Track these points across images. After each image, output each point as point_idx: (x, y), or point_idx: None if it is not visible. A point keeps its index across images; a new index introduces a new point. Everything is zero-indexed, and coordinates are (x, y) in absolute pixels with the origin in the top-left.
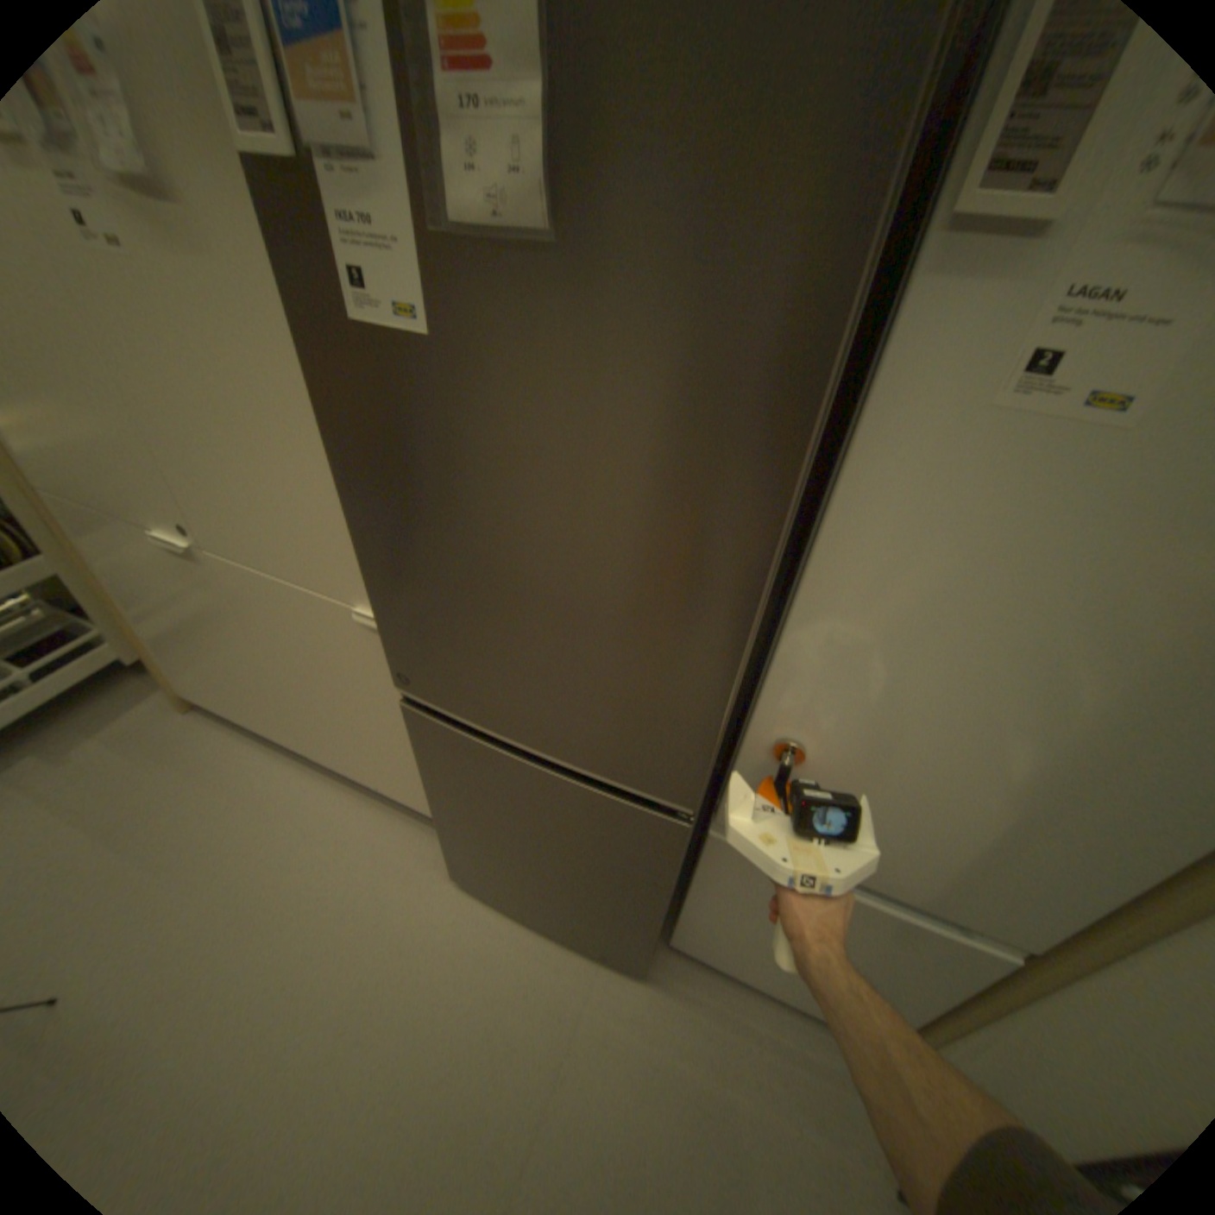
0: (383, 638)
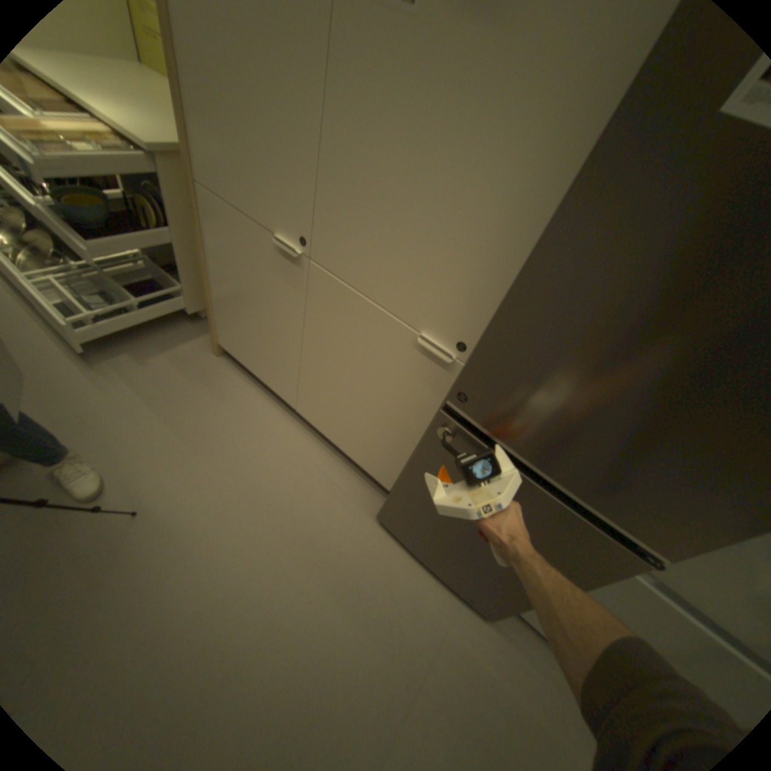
0: (467, 366)
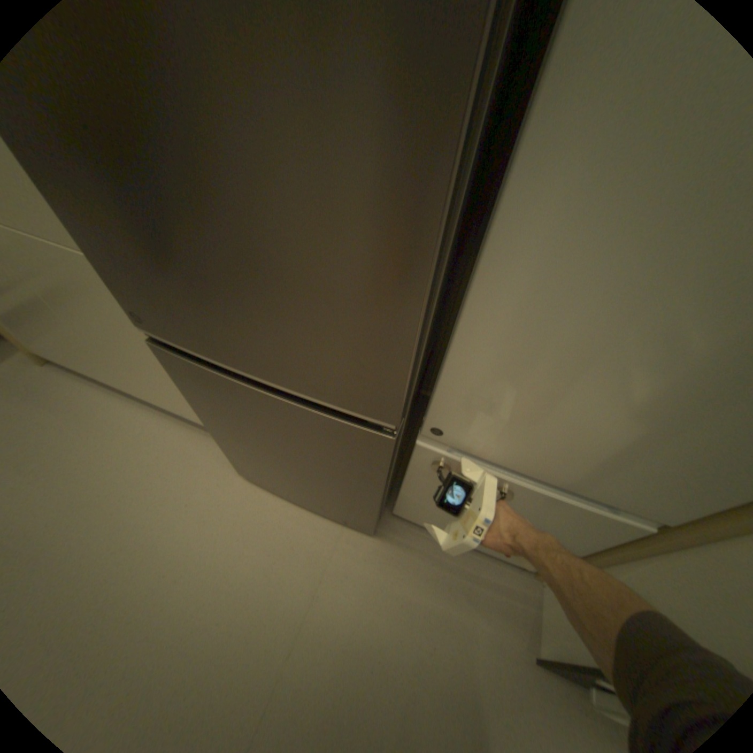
0: (103, 276)
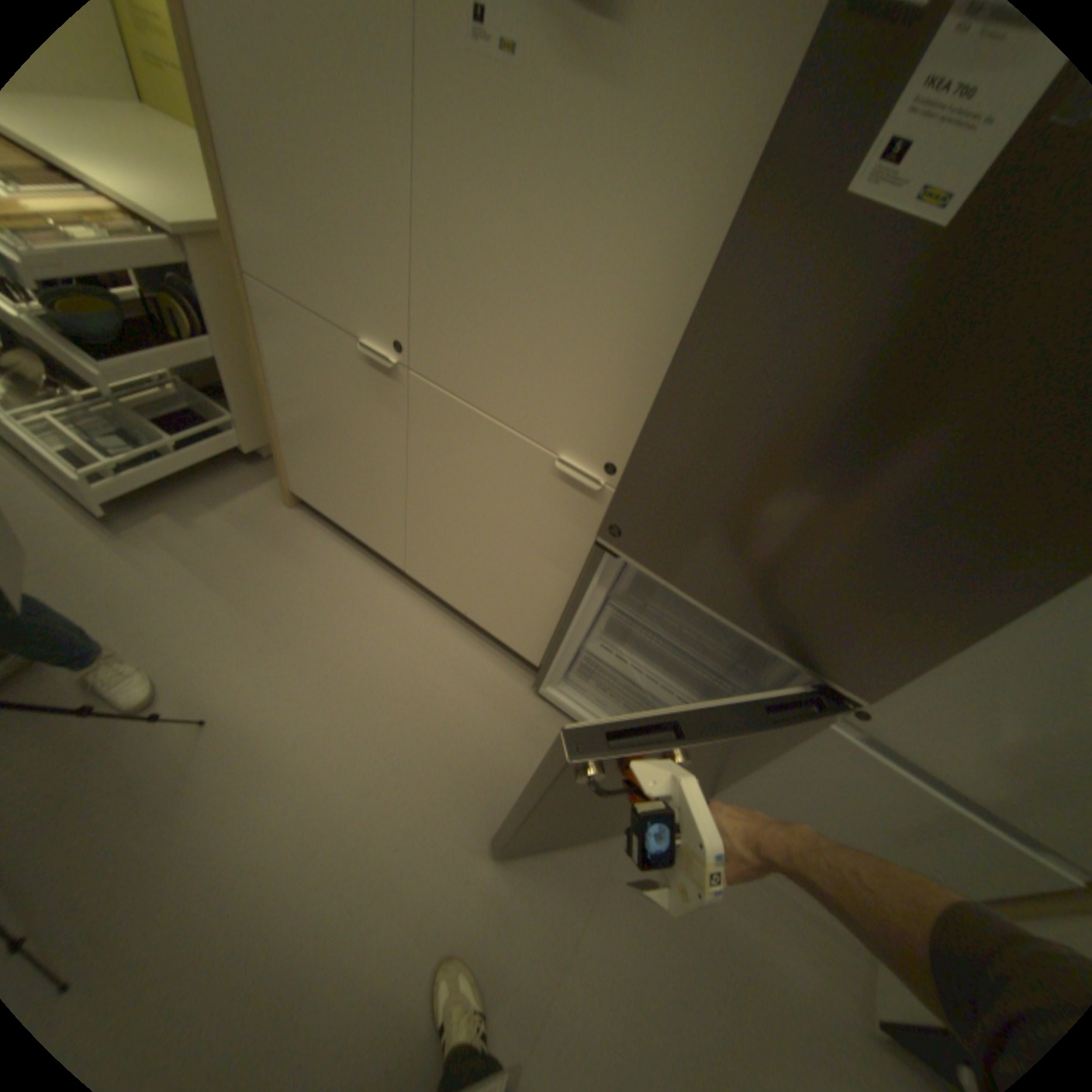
0: (616, 492)
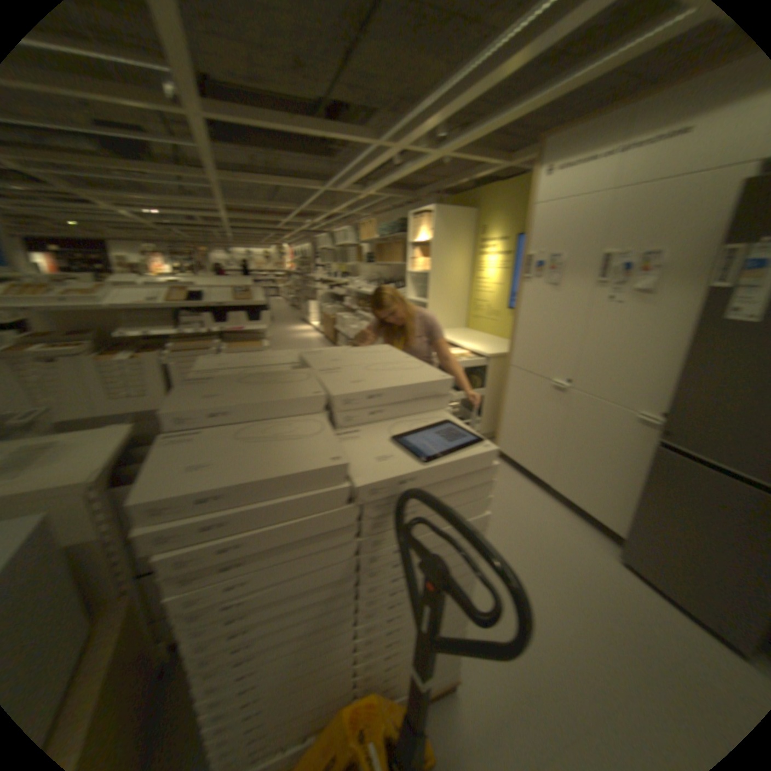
0: (666, 417)
